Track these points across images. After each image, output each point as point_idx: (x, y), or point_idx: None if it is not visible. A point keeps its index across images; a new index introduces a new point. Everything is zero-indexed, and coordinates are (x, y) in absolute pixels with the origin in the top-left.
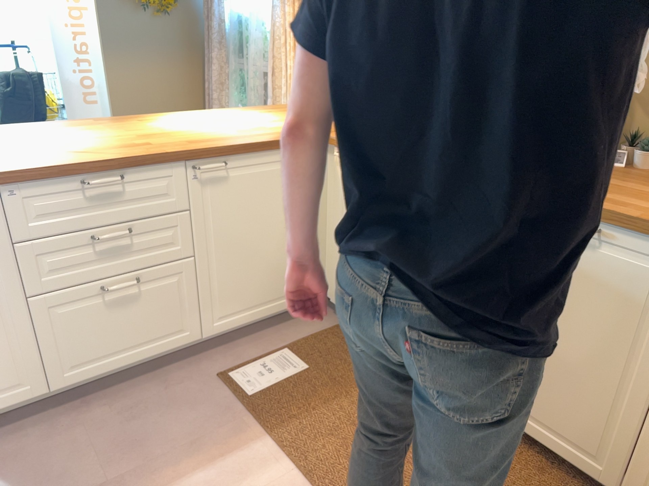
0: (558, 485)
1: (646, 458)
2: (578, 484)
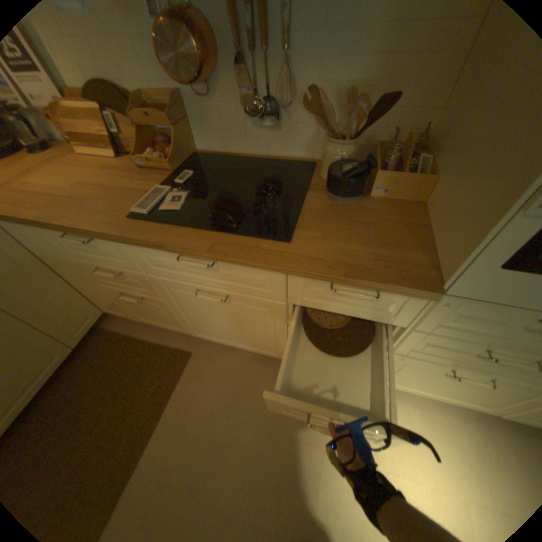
0: (66, 381)
1: (55, 331)
2: (63, 372)
